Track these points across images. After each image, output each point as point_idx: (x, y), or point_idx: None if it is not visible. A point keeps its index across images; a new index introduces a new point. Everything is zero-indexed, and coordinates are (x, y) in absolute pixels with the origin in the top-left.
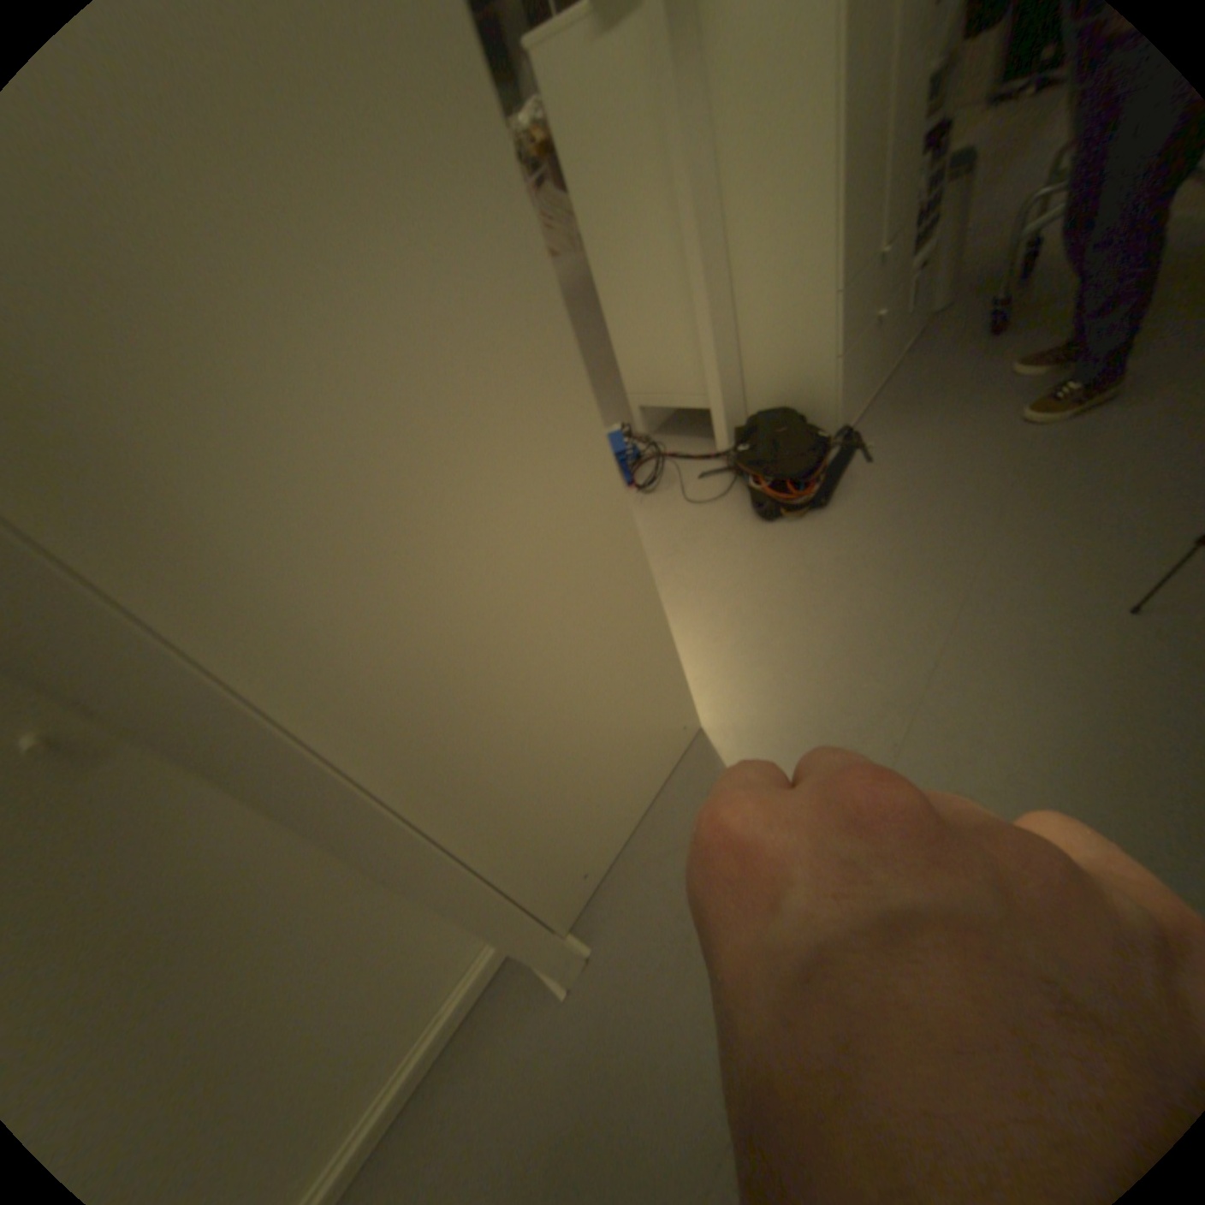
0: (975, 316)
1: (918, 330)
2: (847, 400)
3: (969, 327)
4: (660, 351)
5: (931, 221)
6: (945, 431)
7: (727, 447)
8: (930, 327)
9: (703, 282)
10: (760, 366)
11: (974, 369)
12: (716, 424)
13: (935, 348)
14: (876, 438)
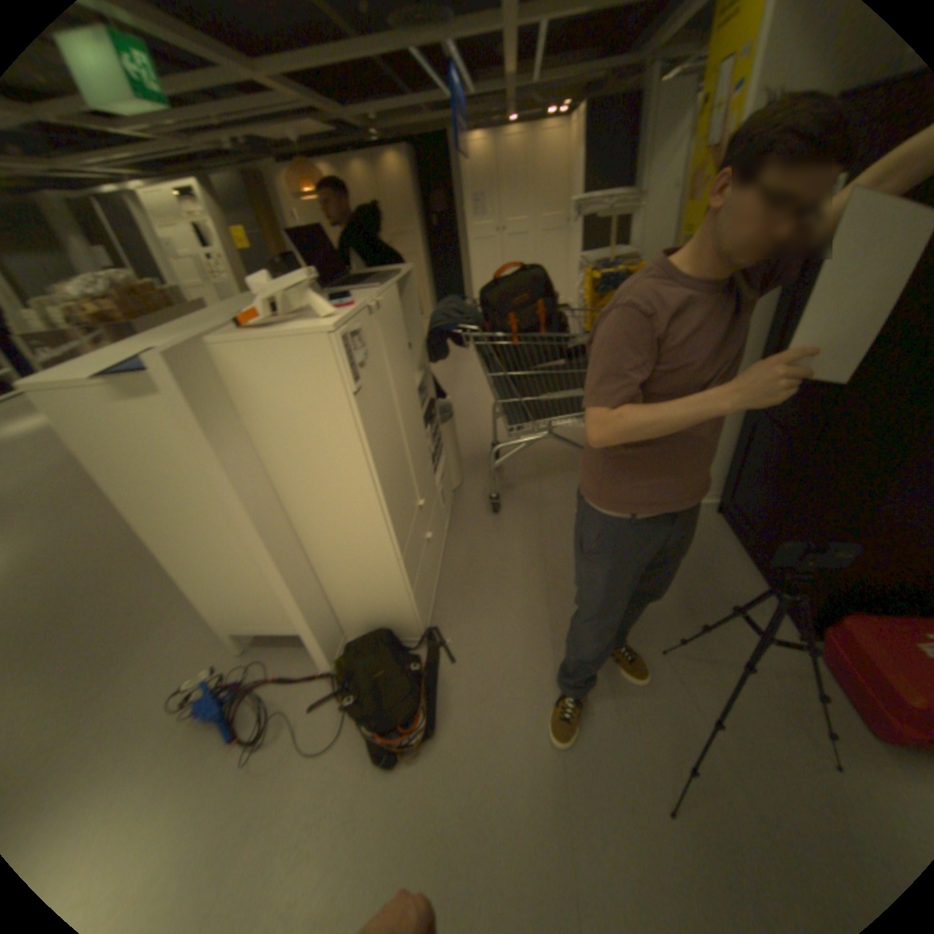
0: (479, 495)
1: (449, 512)
2: (423, 614)
3: (479, 506)
4: (244, 601)
5: (439, 455)
6: (495, 618)
7: (330, 671)
8: (455, 505)
9: (277, 573)
10: (345, 602)
11: (493, 548)
12: (315, 658)
13: (464, 526)
14: (451, 632)
